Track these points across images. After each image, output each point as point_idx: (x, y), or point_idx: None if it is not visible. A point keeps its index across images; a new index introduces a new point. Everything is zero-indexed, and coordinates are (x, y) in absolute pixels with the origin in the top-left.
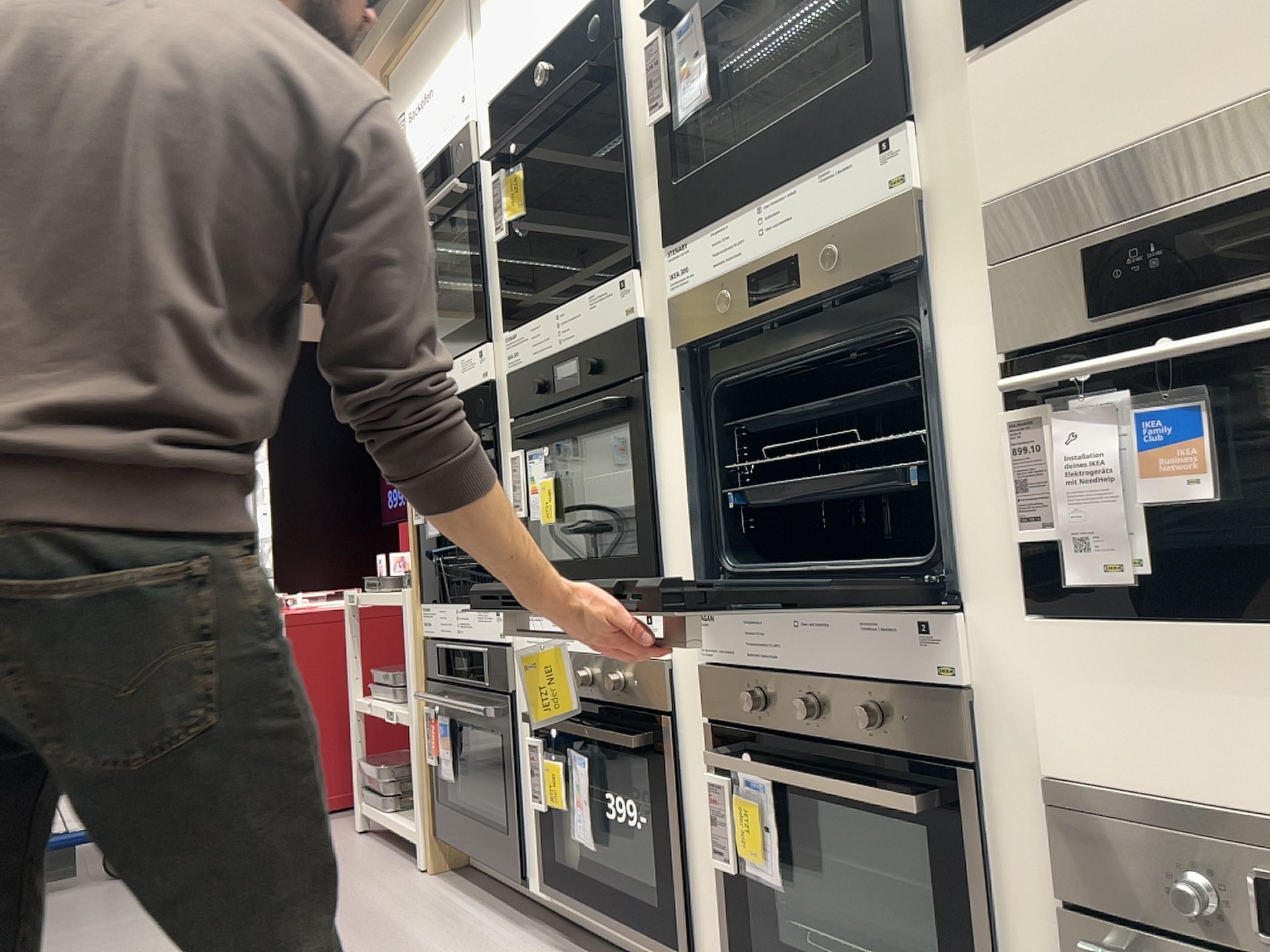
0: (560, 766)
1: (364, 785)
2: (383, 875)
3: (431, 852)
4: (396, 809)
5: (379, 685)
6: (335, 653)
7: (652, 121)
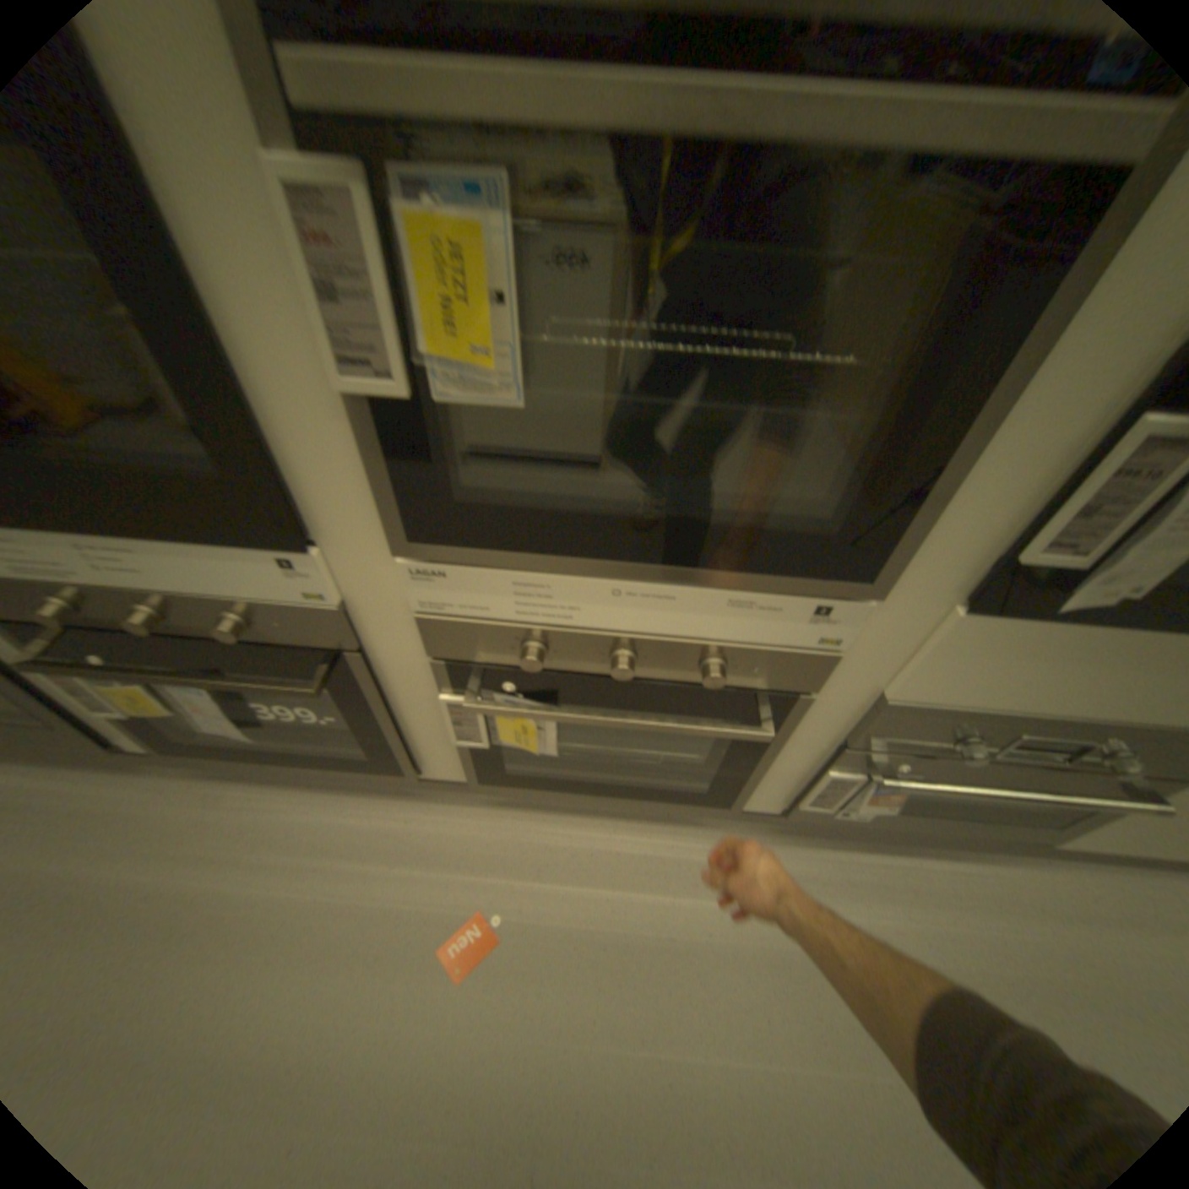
0: (130, 687)
1: None
2: None
3: None
4: None
5: None
6: None
7: None
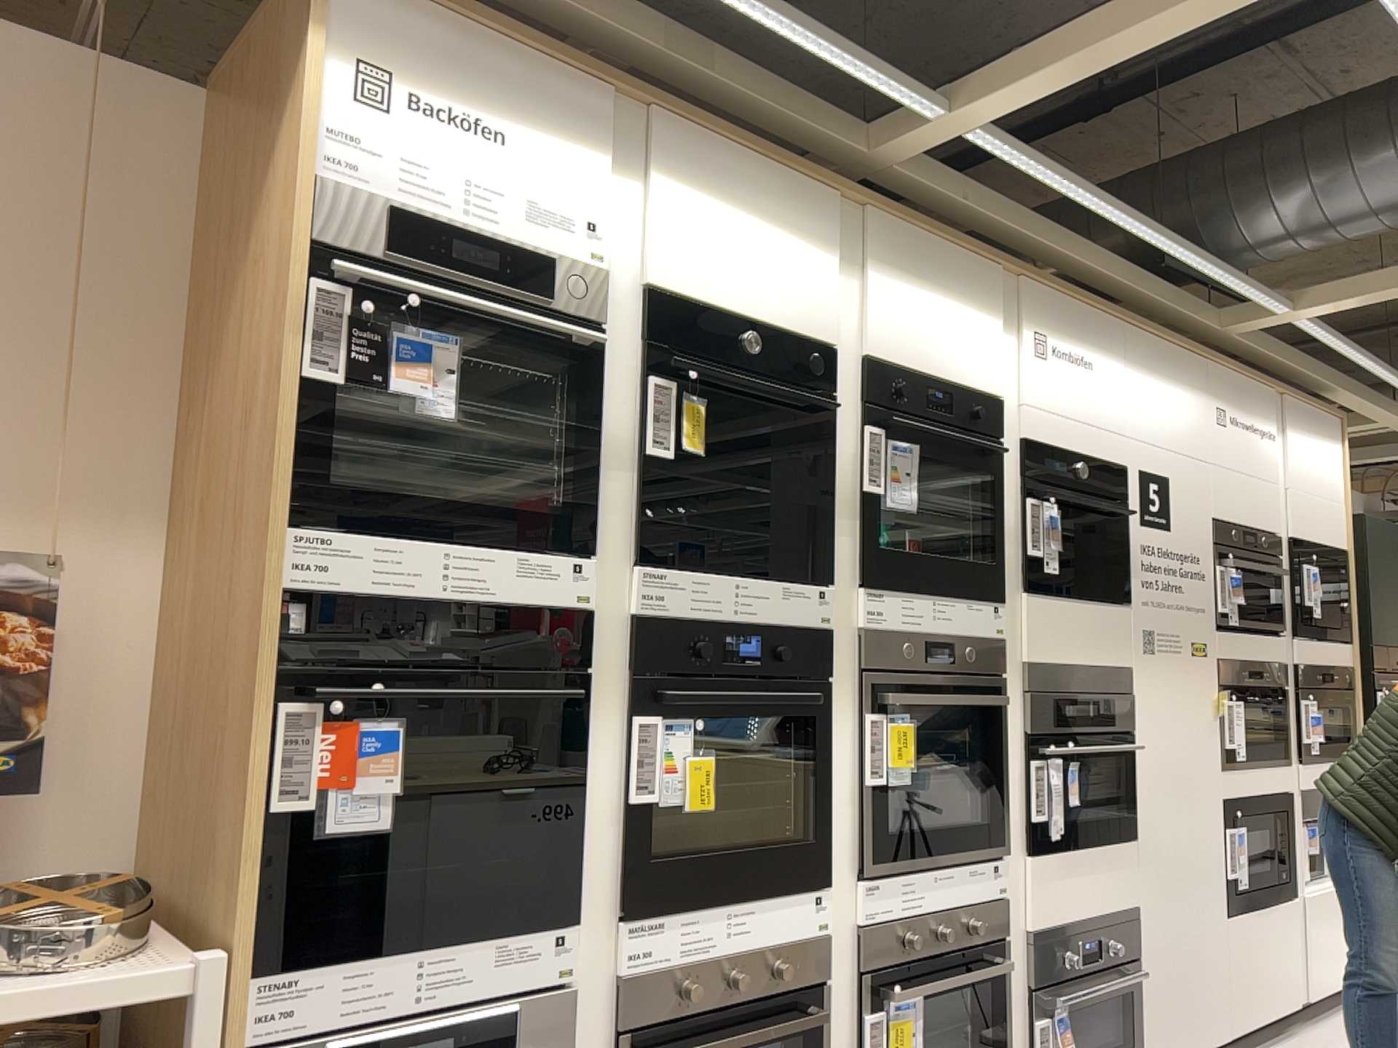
0: None
1: None
2: None
3: None
4: None
5: None
6: None
7: (858, 486)
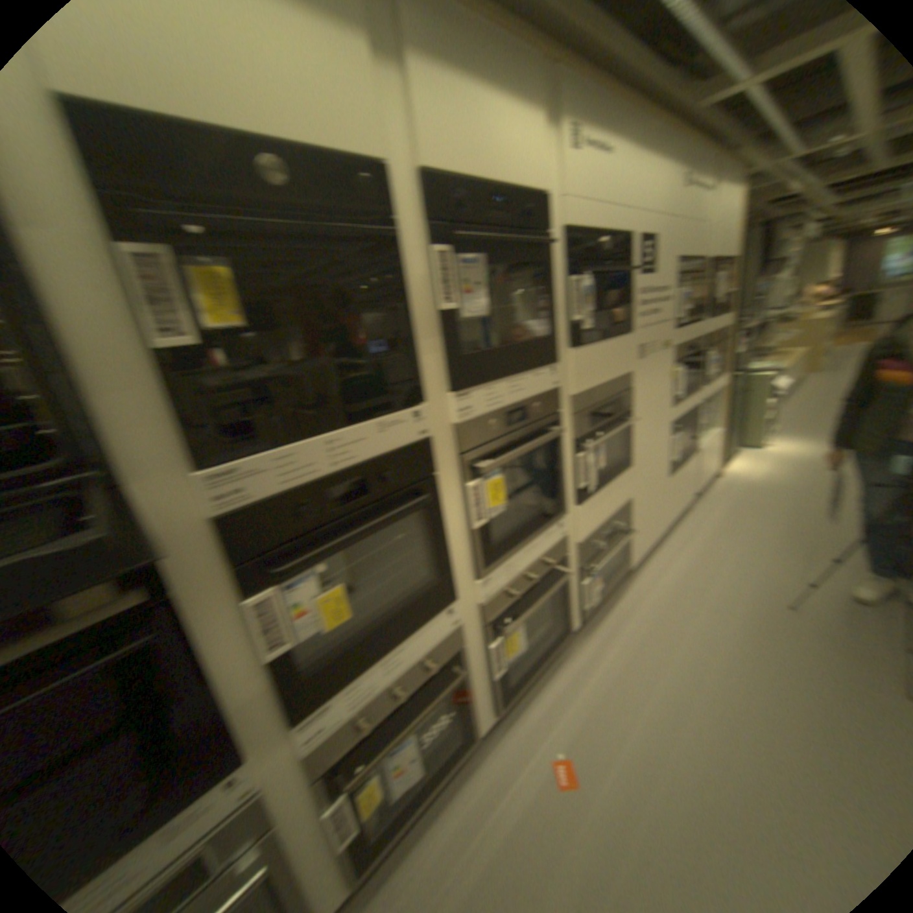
0: (374, 780)
1: None
2: None
3: None
4: None
5: None
6: None
7: (442, 306)
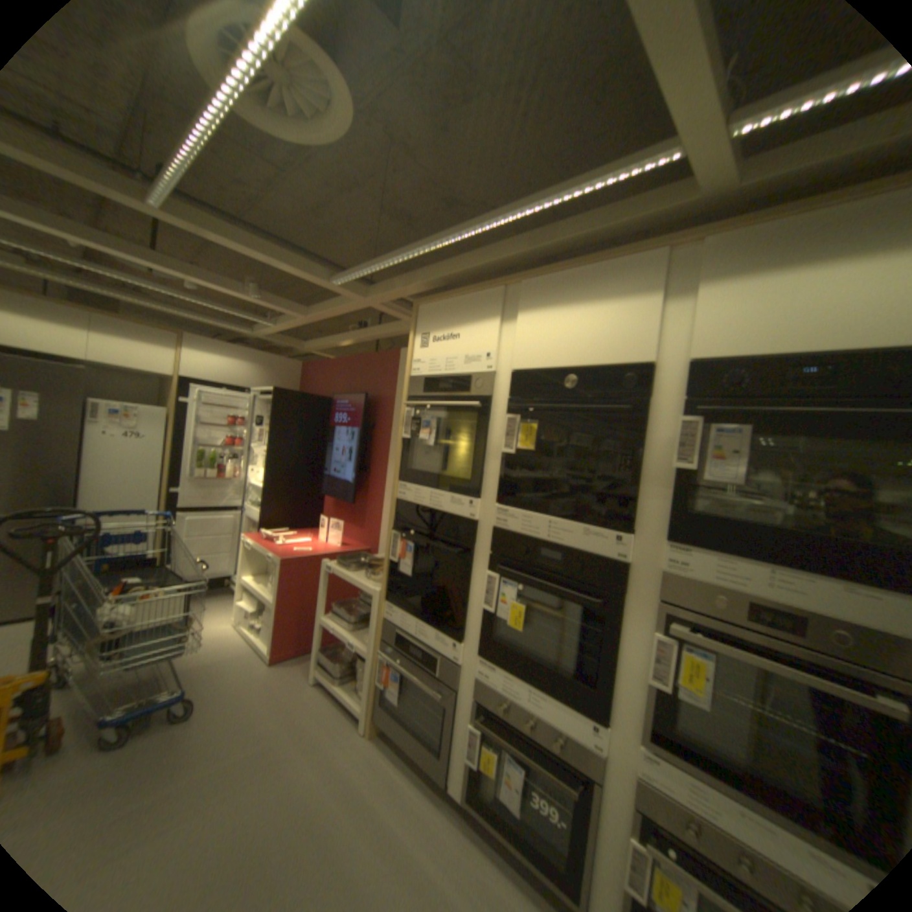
0: (495, 758)
1: (317, 664)
2: (339, 740)
3: (368, 731)
4: (339, 688)
5: (337, 619)
6: (302, 581)
7: (676, 464)
